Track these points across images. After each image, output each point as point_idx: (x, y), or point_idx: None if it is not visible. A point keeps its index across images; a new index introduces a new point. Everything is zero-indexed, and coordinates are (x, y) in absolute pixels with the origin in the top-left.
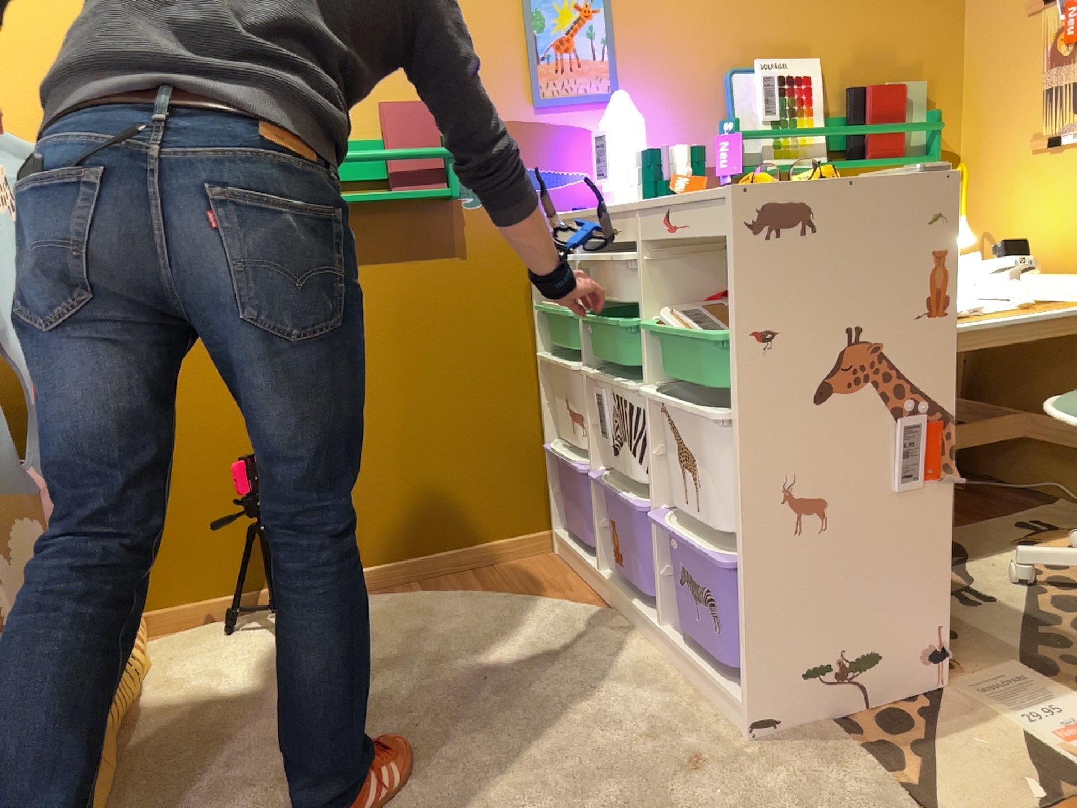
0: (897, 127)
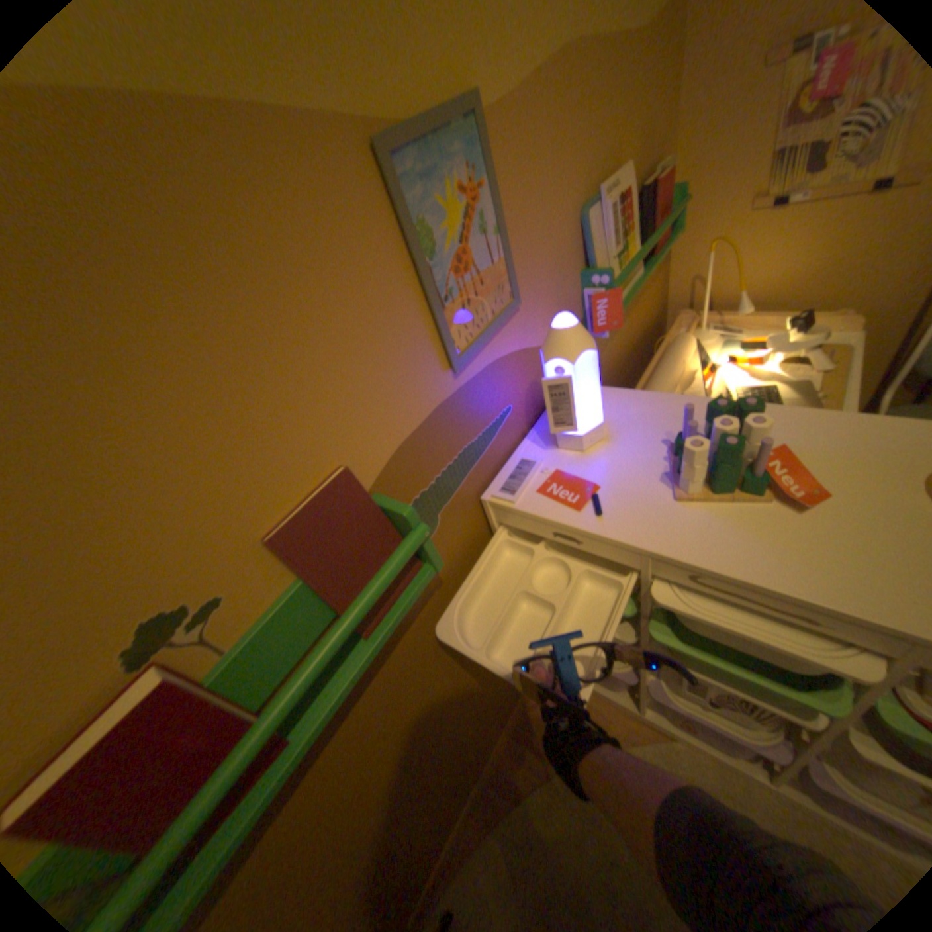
0: (678, 213)
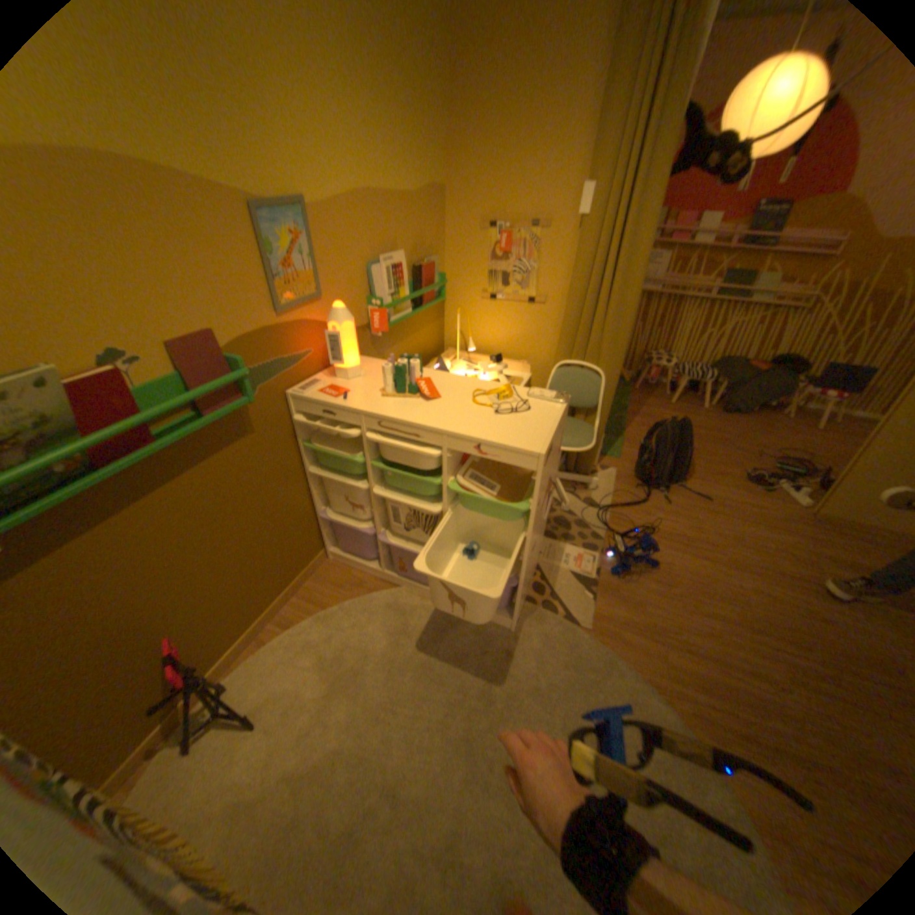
0: (435, 288)
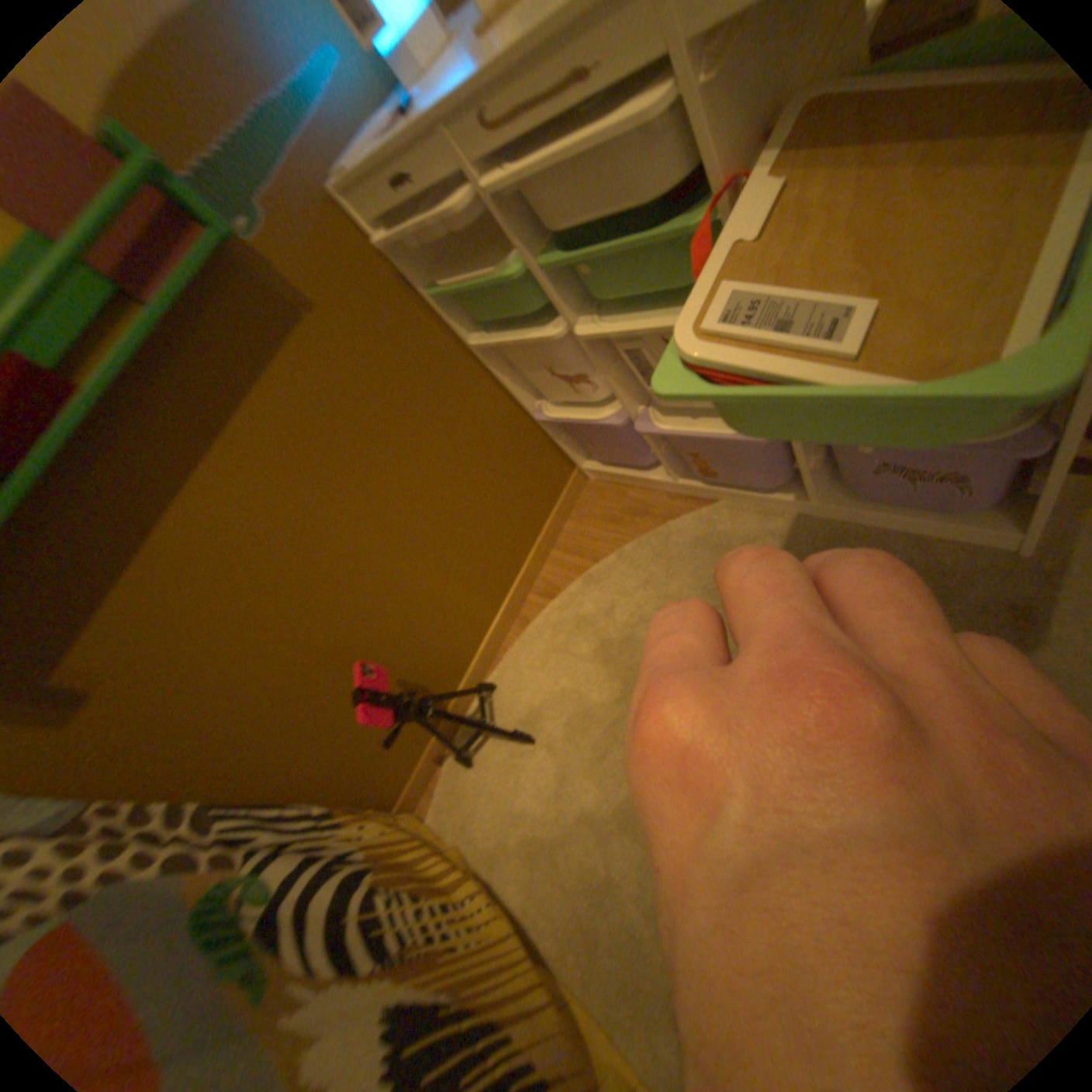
0: None
